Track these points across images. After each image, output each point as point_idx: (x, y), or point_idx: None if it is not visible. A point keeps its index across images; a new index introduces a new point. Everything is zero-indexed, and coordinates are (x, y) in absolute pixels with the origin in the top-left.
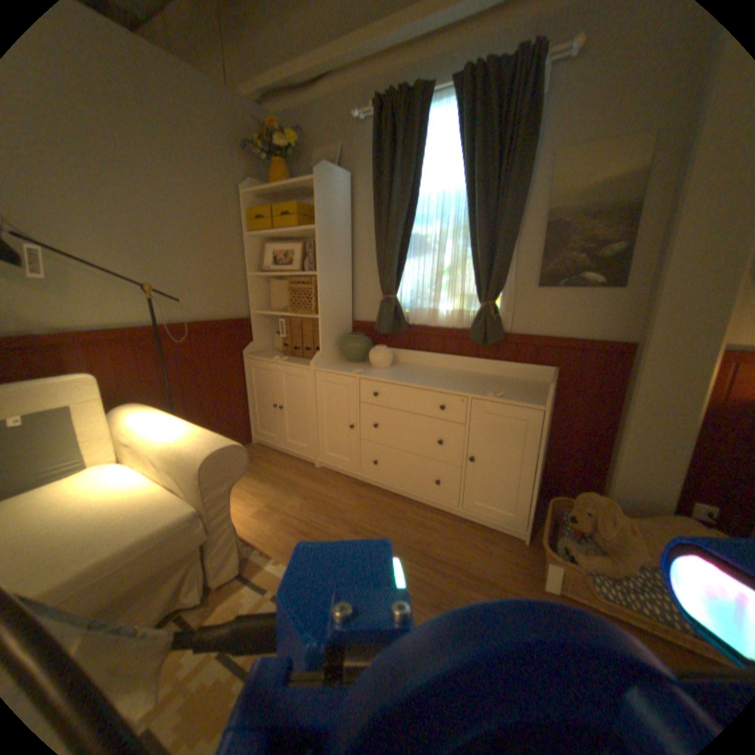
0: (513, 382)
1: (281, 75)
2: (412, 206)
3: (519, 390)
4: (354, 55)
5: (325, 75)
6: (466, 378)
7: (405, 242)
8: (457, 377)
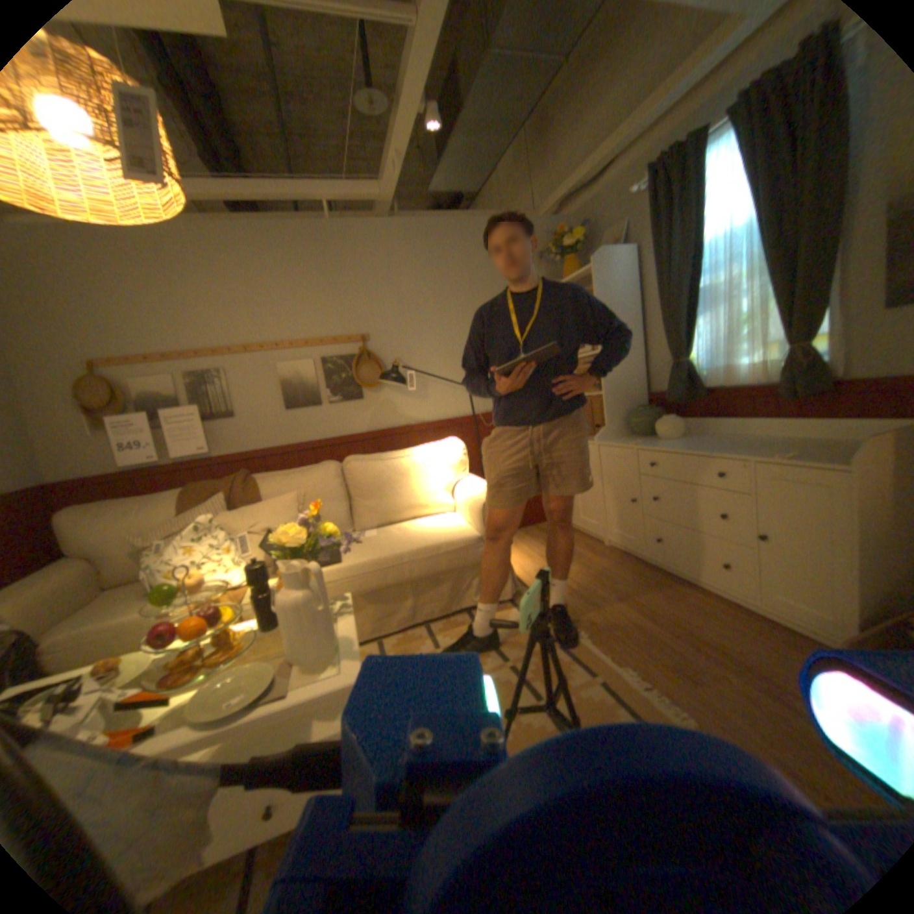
0: (848, 445)
1: (571, 181)
2: (700, 257)
3: (841, 452)
4: (632, 134)
5: (612, 161)
6: (774, 443)
7: (694, 297)
8: (762, 443)
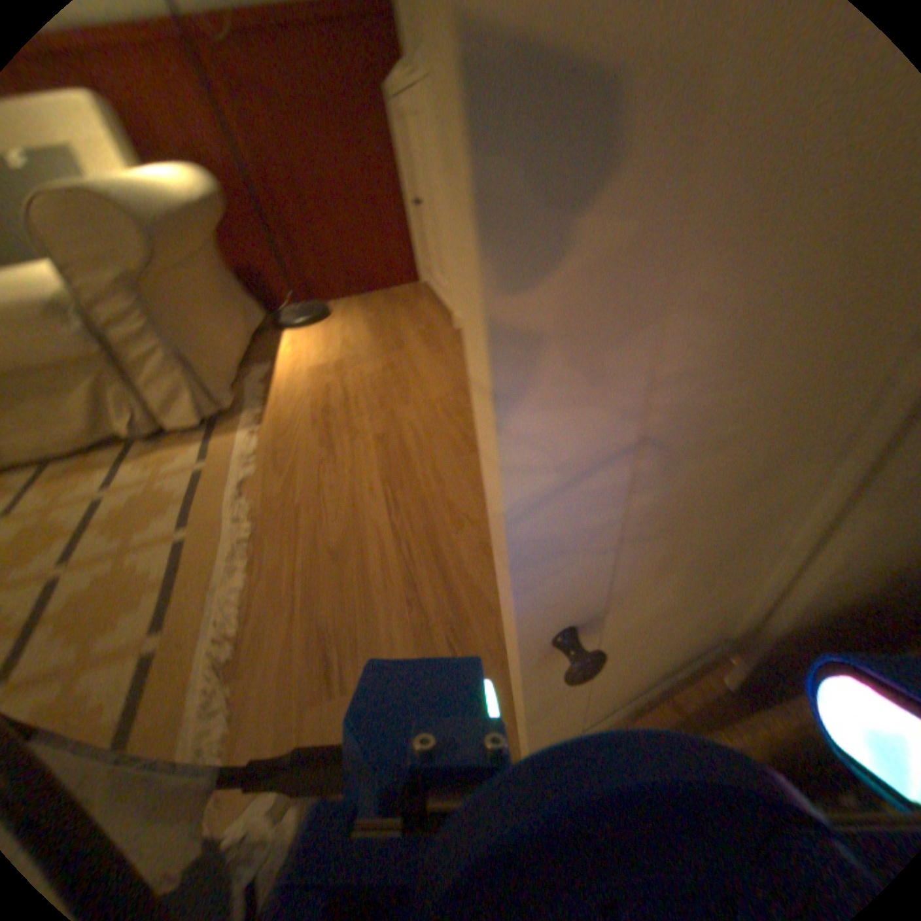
0: None
1: None
2: None
3: None
4: None
5: None
6: None
7: None
8: None
